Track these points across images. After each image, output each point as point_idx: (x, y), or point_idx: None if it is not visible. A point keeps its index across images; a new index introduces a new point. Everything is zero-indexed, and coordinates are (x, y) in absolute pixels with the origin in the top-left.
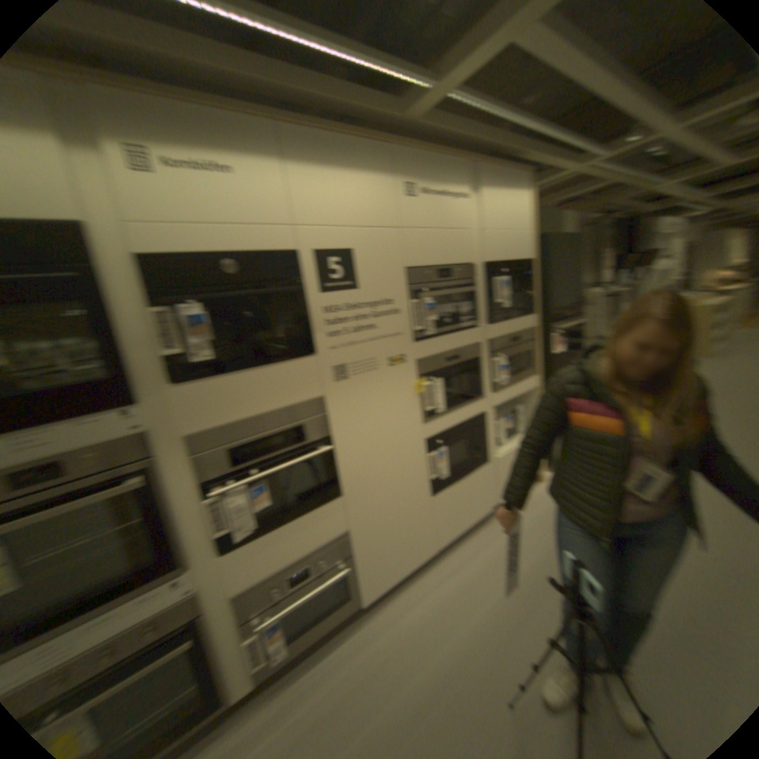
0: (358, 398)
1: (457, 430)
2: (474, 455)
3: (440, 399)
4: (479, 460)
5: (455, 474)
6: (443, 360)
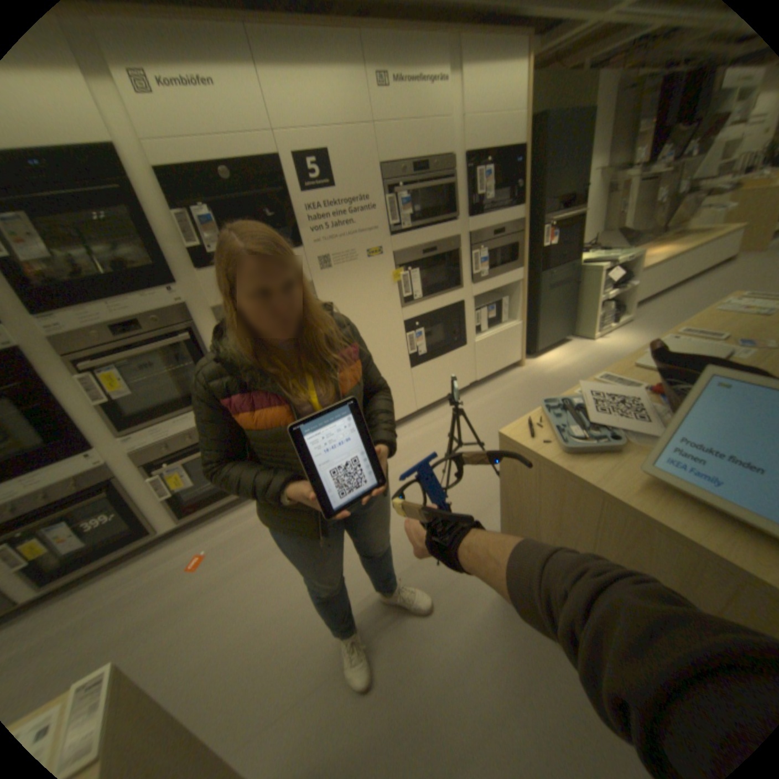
0: (345, 285)
1: (437, 316)
2: (455, 339)
3: (421, 288)
4: (460, 344)
5: (436, 353)
6: (424, 253)
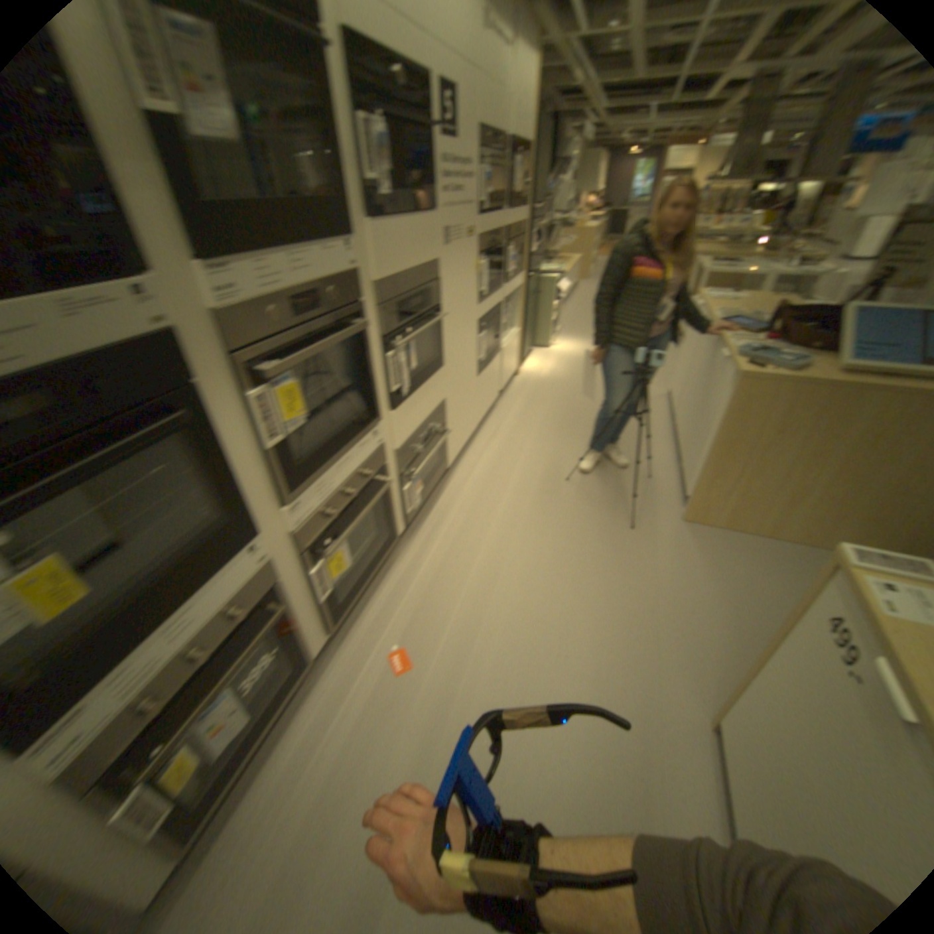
0: (456, 269)
1: (492, 317)
2: (497, 344)
3: (488, 283)
4: (498, 349)
5: (488, 359)
6: (492, 242)
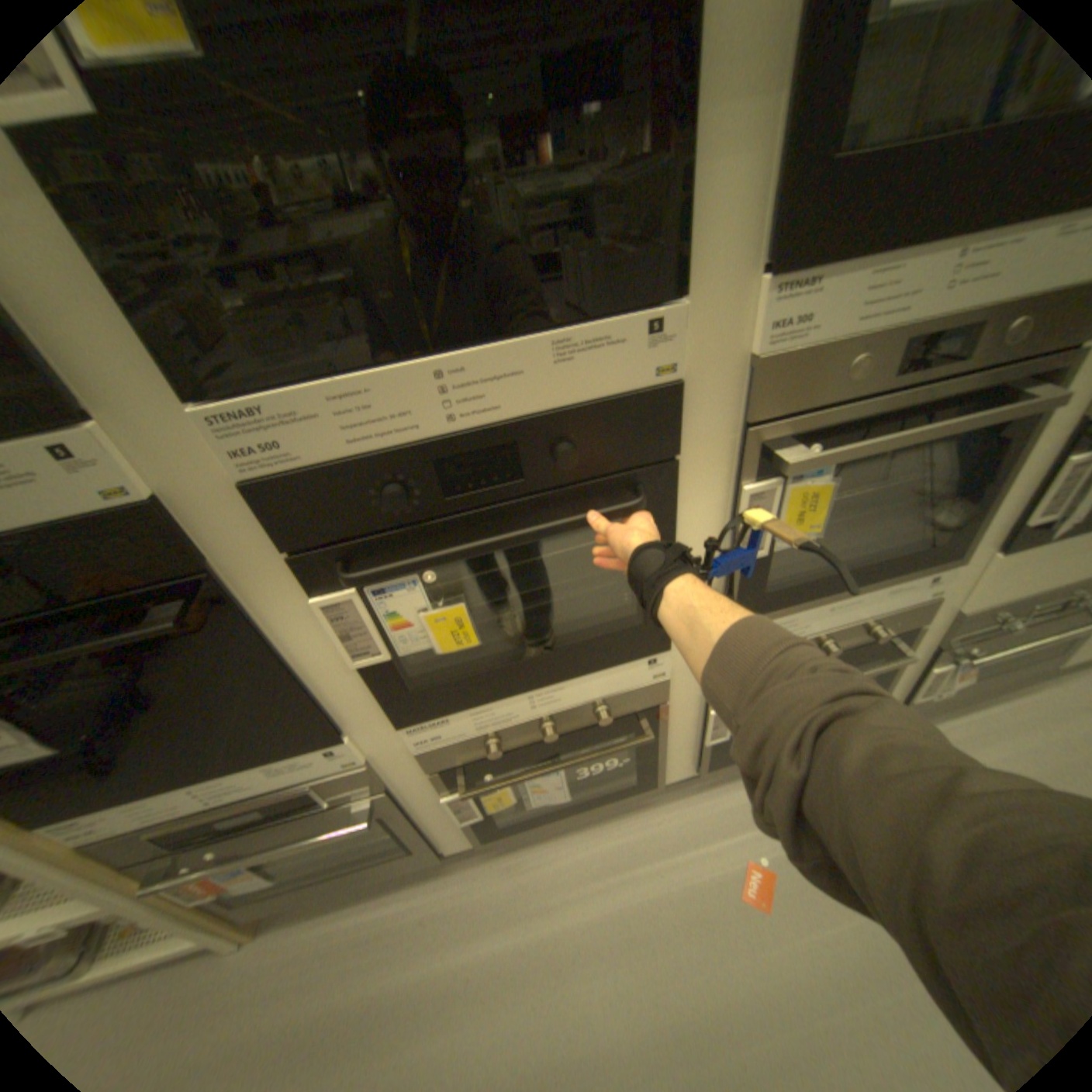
0: None
1: None
2: None
3: None
4: None
5: None
6: None
